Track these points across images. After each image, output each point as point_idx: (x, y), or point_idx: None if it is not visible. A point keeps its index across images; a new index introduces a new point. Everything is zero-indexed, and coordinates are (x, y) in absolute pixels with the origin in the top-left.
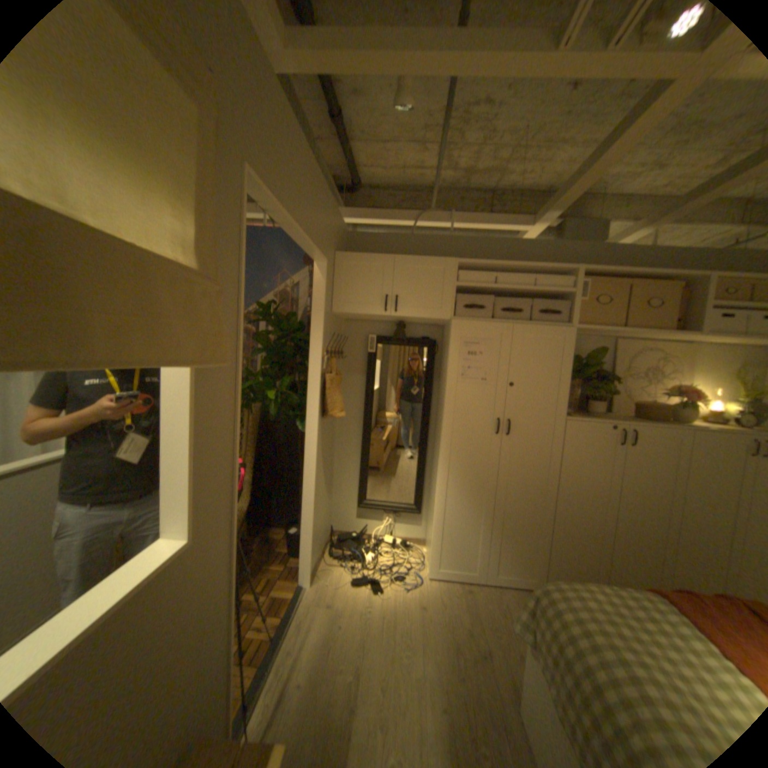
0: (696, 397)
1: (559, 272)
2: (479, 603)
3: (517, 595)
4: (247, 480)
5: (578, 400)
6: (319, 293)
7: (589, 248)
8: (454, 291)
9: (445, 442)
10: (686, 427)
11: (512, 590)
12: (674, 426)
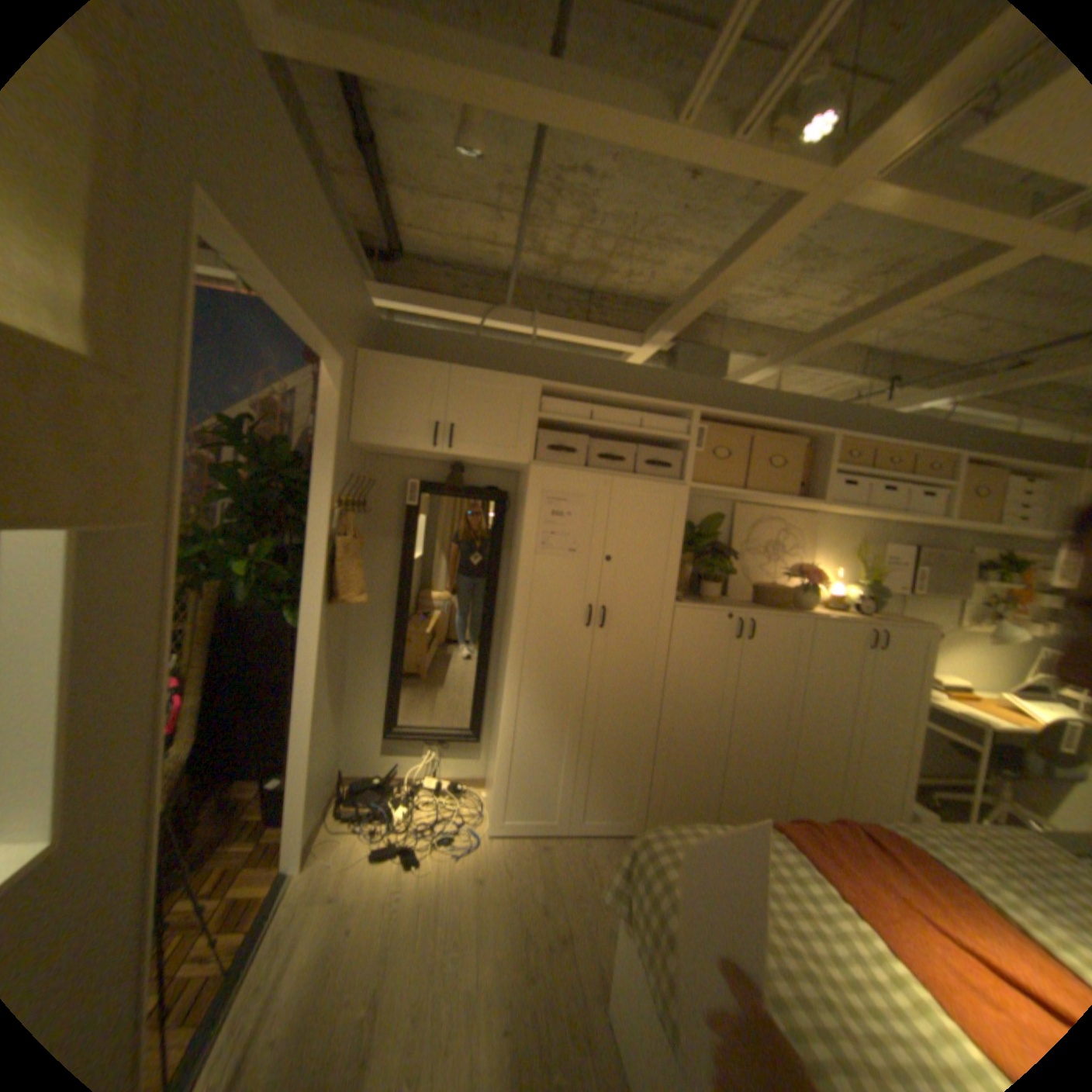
0: (817, 578)
1: (671, 413)
2: (558, 863)
3: (608, 845)
4: (193, 706)
5: (689, 580)
6: (330, 410)
7: (706, 385)
8: (536, 426)
9: (517, 638)
10: (807, 616)
11: (601, 839)
12: (794, 614)
